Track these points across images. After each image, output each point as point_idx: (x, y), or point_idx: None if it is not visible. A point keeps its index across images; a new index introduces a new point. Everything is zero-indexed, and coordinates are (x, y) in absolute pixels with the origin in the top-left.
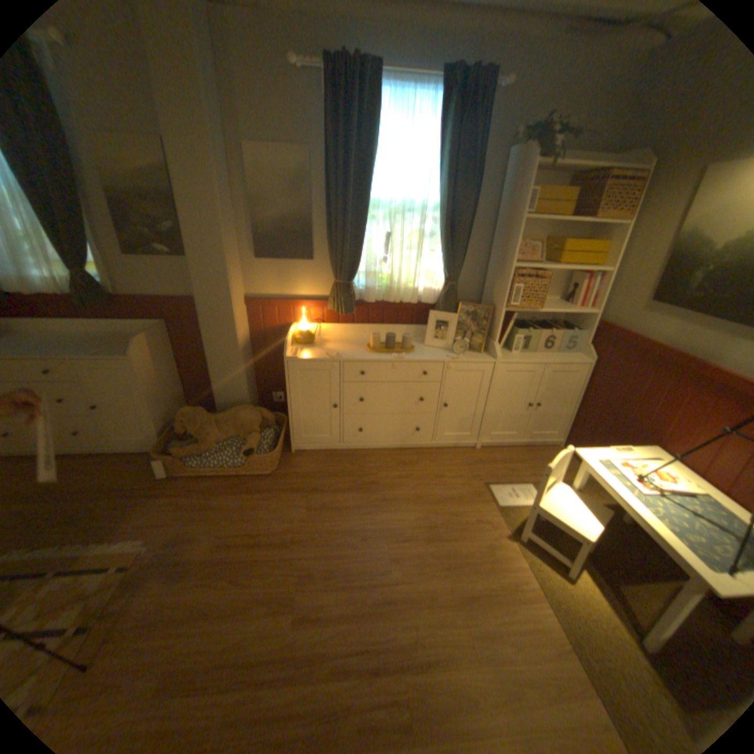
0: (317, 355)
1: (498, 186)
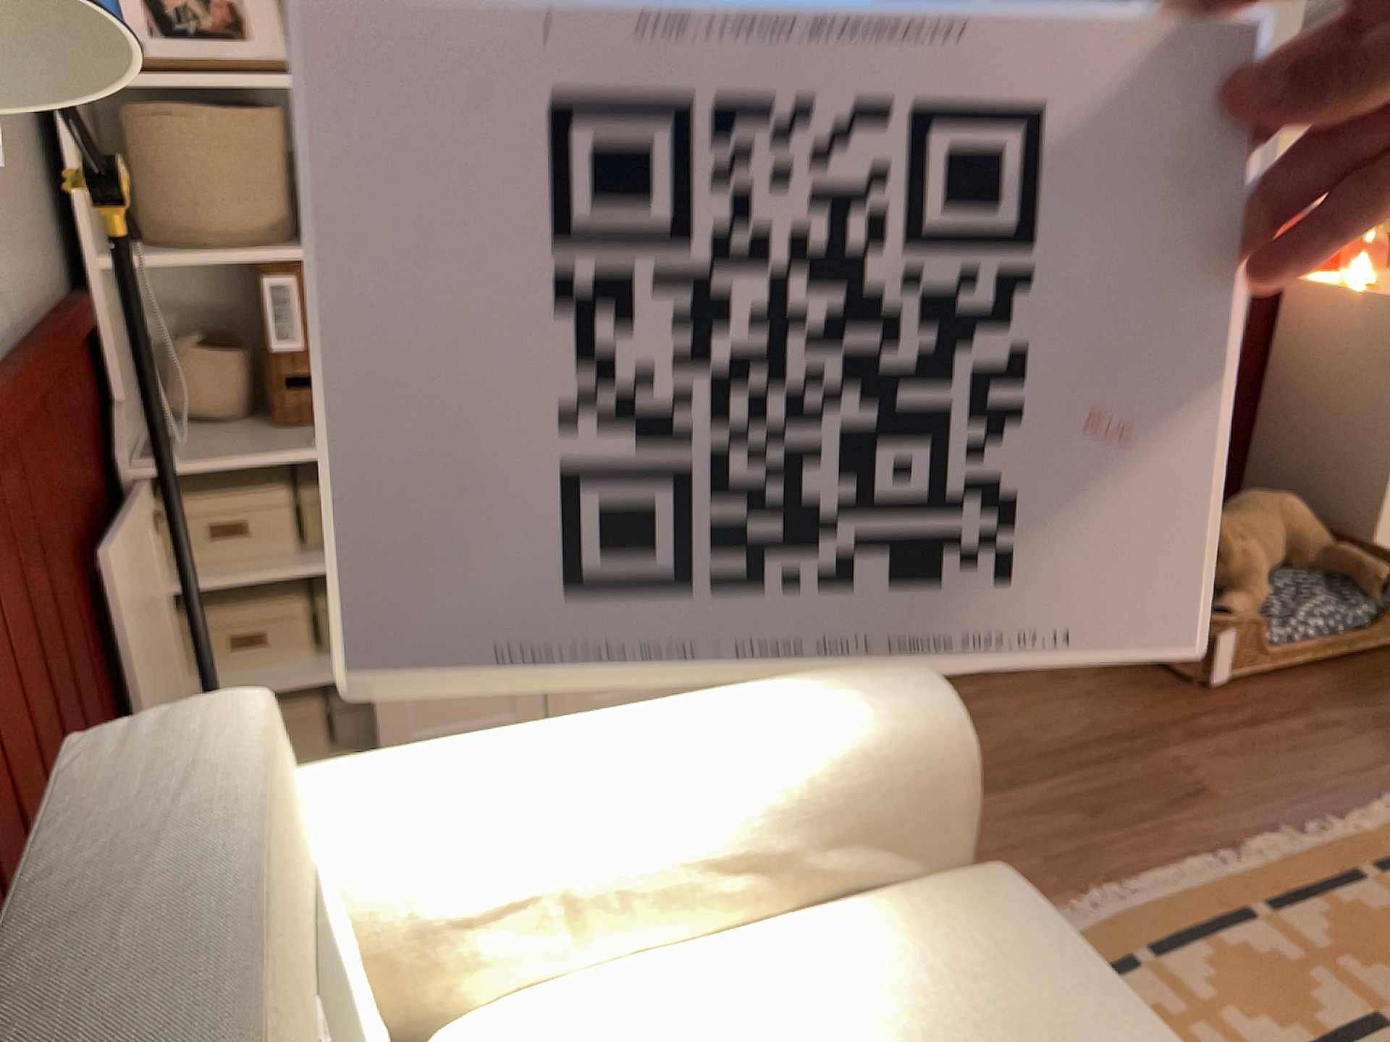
0: None
1: None
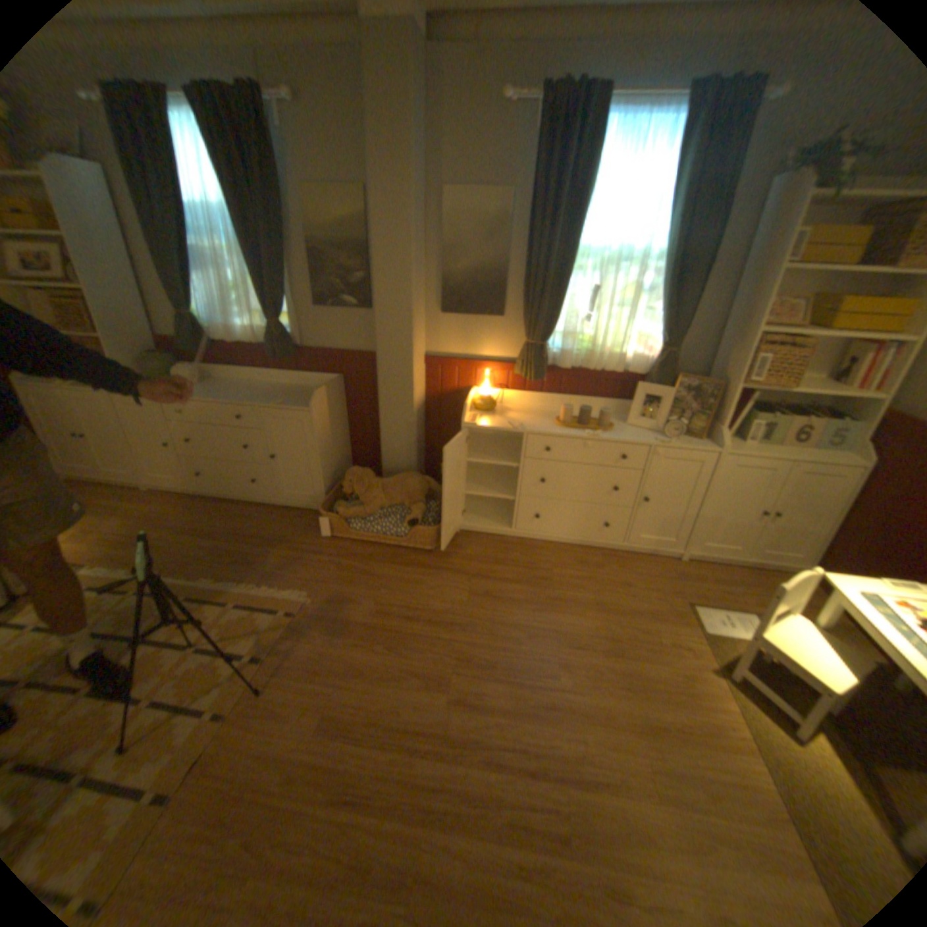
0: (497, 424)
1: (749, 228)
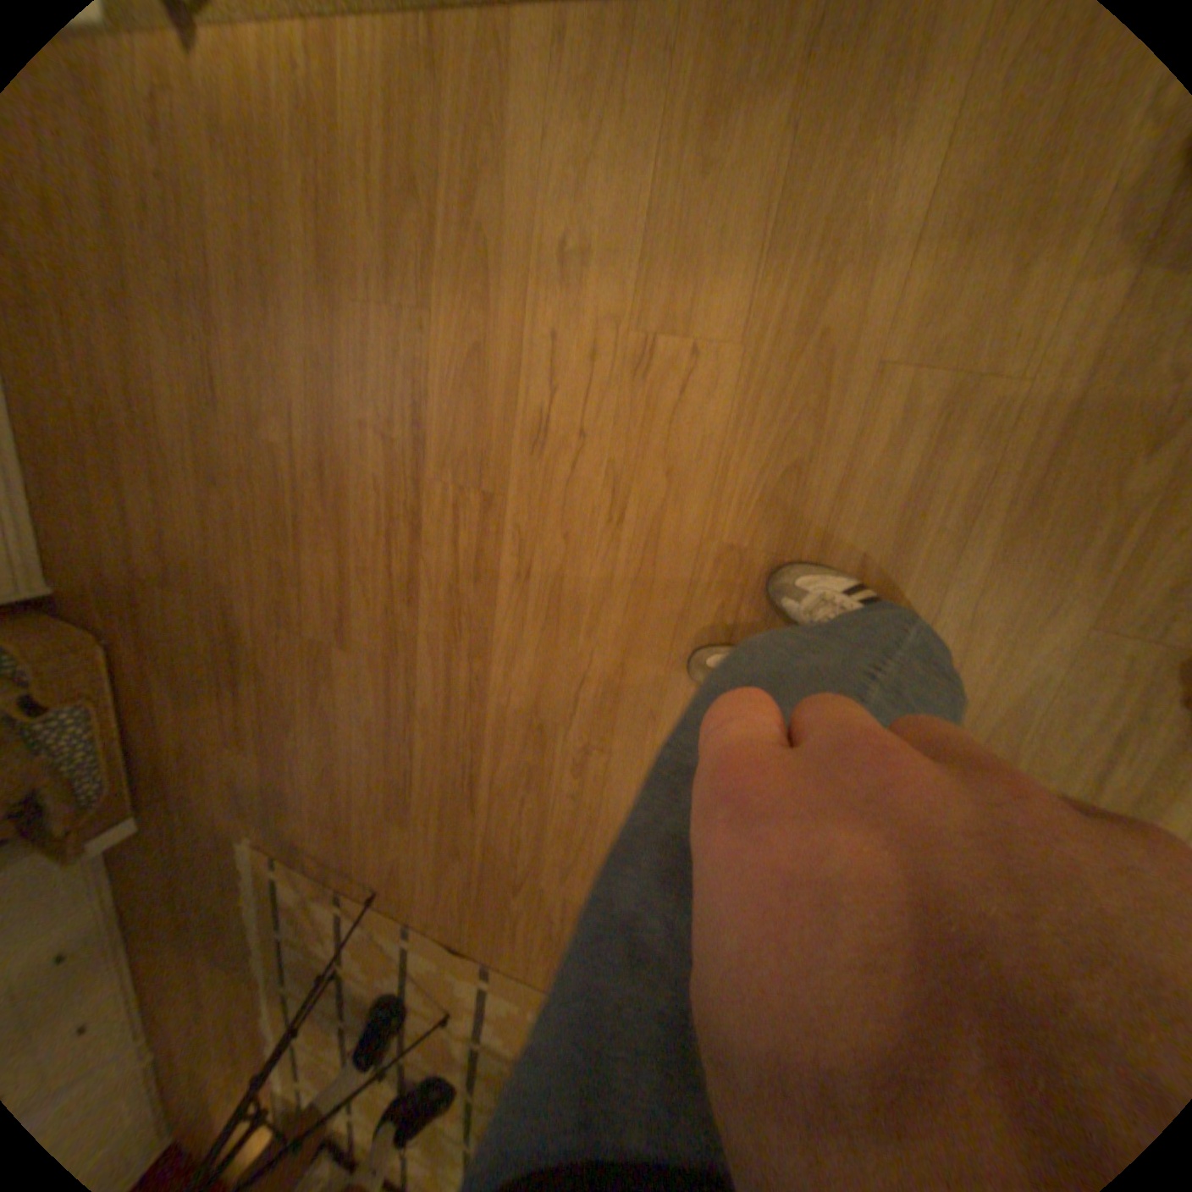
0: None
1: None
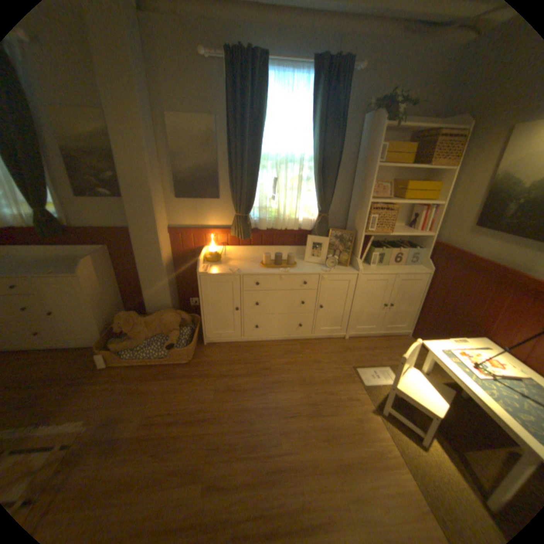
0: (223, 270)
1: (356, 143)
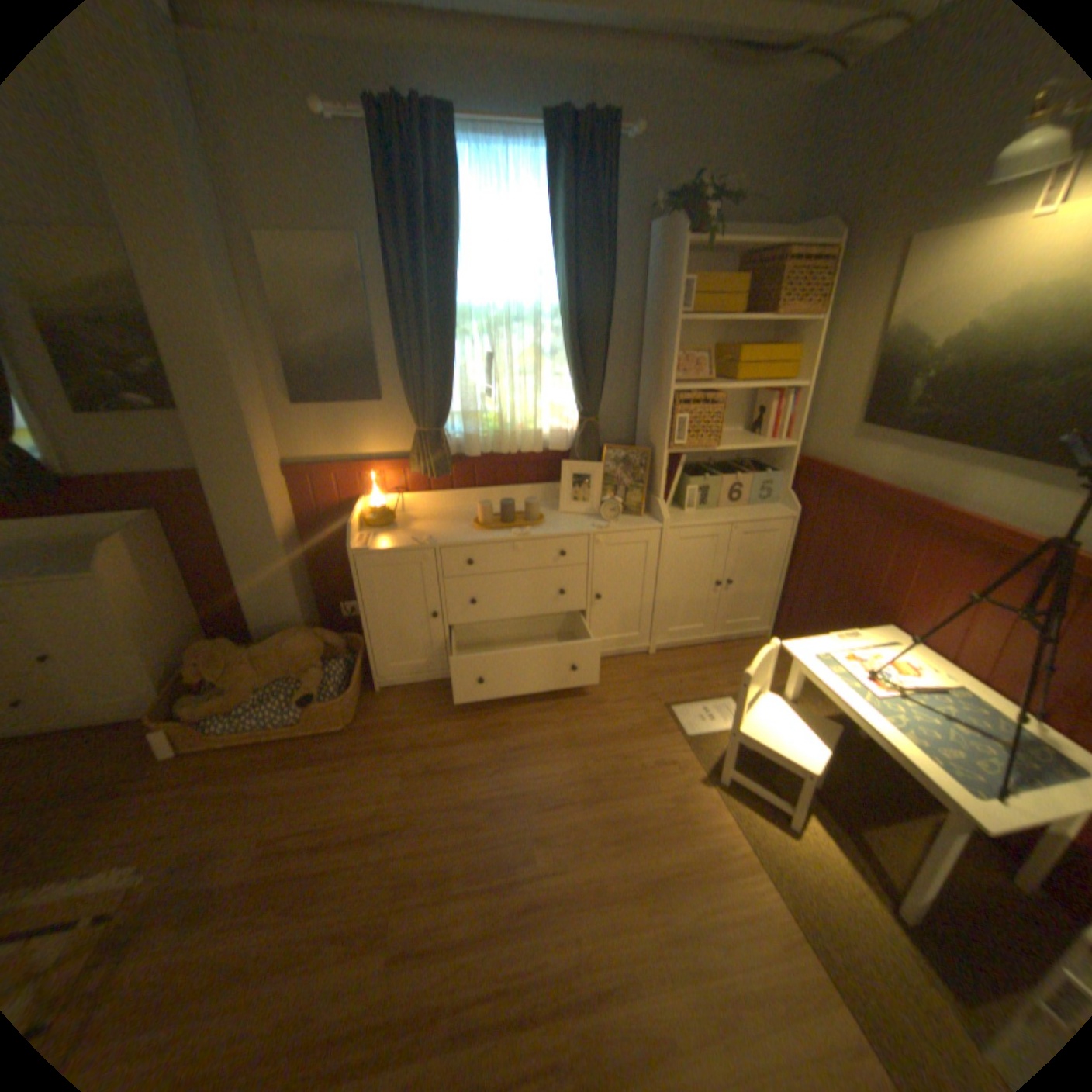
0: (399, 542)
1: (640, 278)
